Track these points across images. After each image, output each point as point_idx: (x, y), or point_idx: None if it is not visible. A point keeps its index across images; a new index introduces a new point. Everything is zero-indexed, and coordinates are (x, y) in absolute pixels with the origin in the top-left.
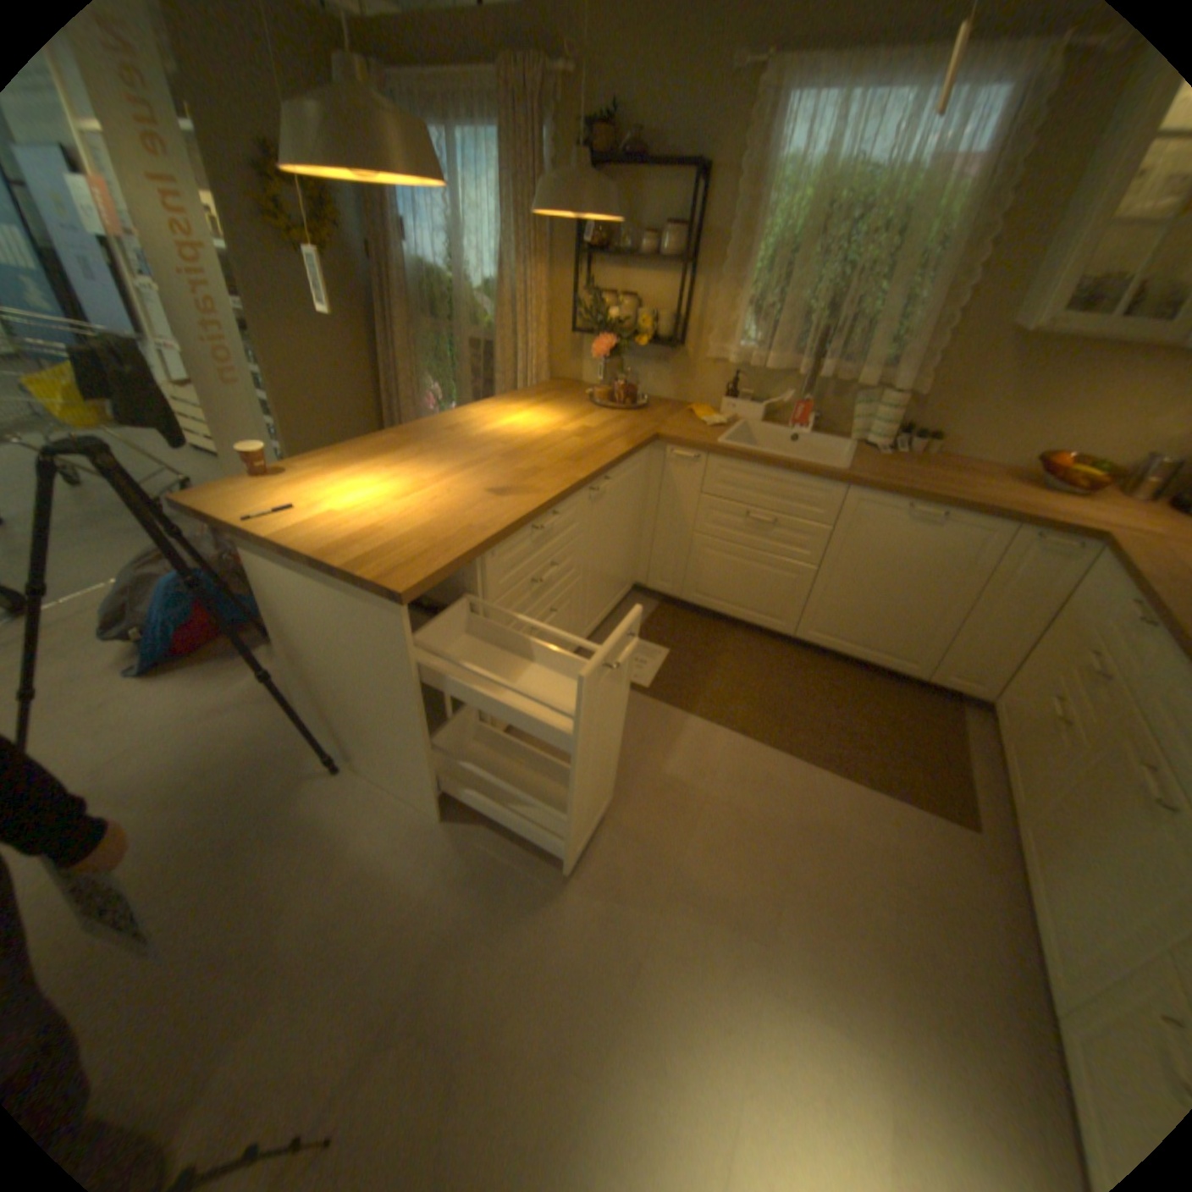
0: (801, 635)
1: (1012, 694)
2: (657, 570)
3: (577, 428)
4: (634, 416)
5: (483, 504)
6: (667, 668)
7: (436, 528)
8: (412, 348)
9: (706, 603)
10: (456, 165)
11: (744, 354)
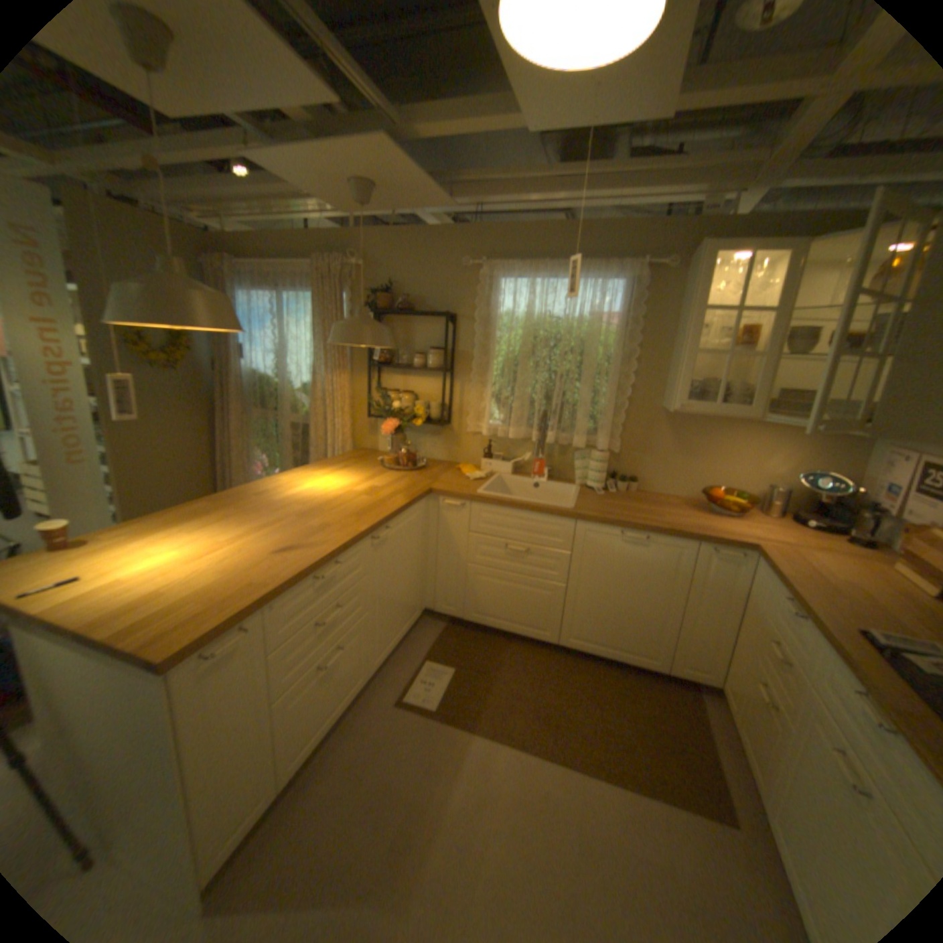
0: (563, 643)
1: (732, 680)
2: (442, 596)
3: (367, 488)
4: (415, 475)
5: (268, 561)
6: (452, 689)
7: (216, 590)
8: (244, 430)
9: (485, 622)
10: (283, 313)
11: (492, 429)
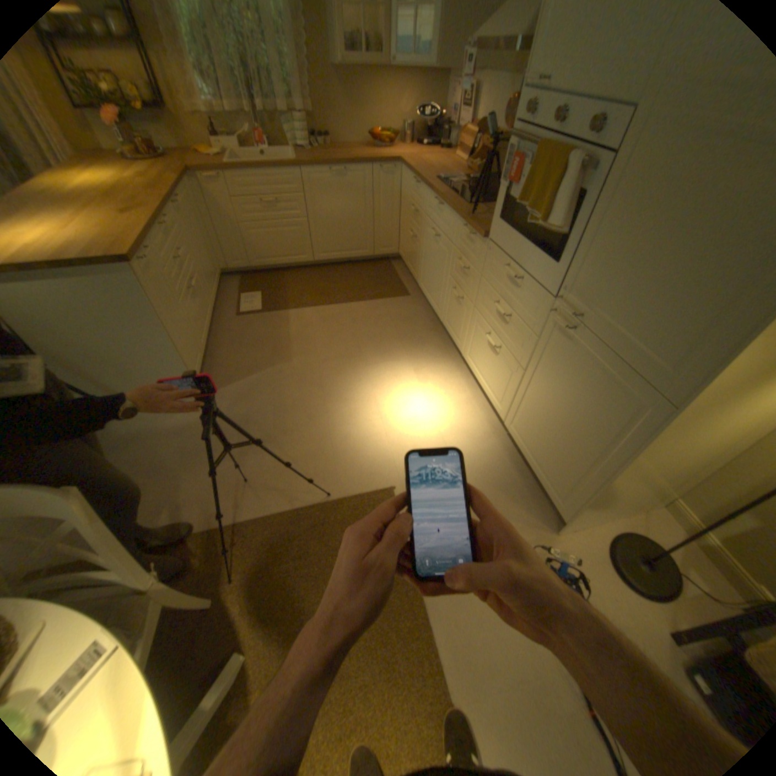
0: (316, 259)
1: (400, 245)
2: (229, 256)
3: (133, 175)
4: (162, 161)
5: (121, 218)
6: (264, 299)
7: (108, 233)
8: None
9: (265, 263)
10: None
11: (207, 106)
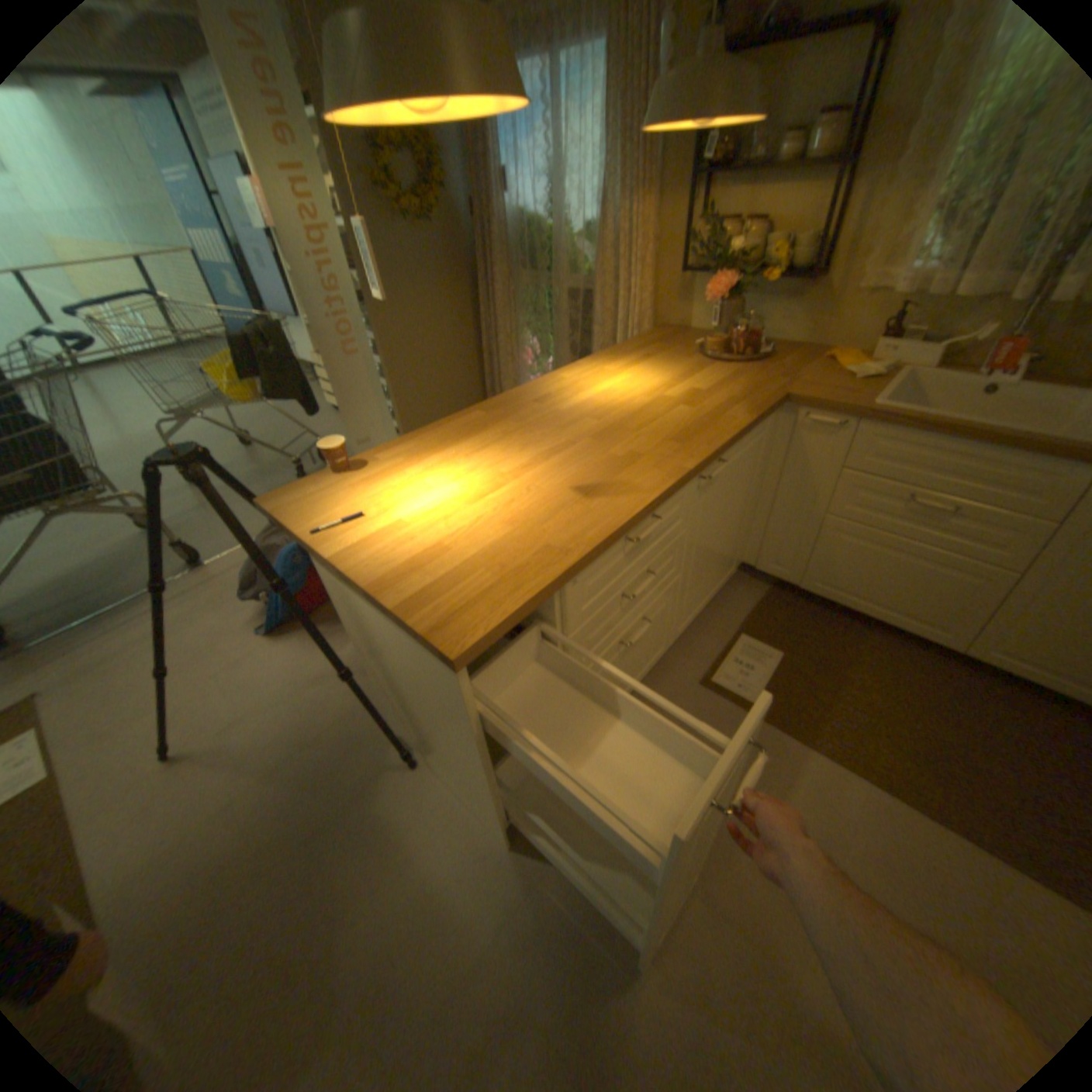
0: (979, 654)
1: None
2: (773, 552)
3: (685, 391)
4: (757, 368)
5: (567, 509)
6: (782, 679)
7: (508, 549)
8: (512, 303)
9: (837, 597)
10: (560, 93)
11: (920, 276)
